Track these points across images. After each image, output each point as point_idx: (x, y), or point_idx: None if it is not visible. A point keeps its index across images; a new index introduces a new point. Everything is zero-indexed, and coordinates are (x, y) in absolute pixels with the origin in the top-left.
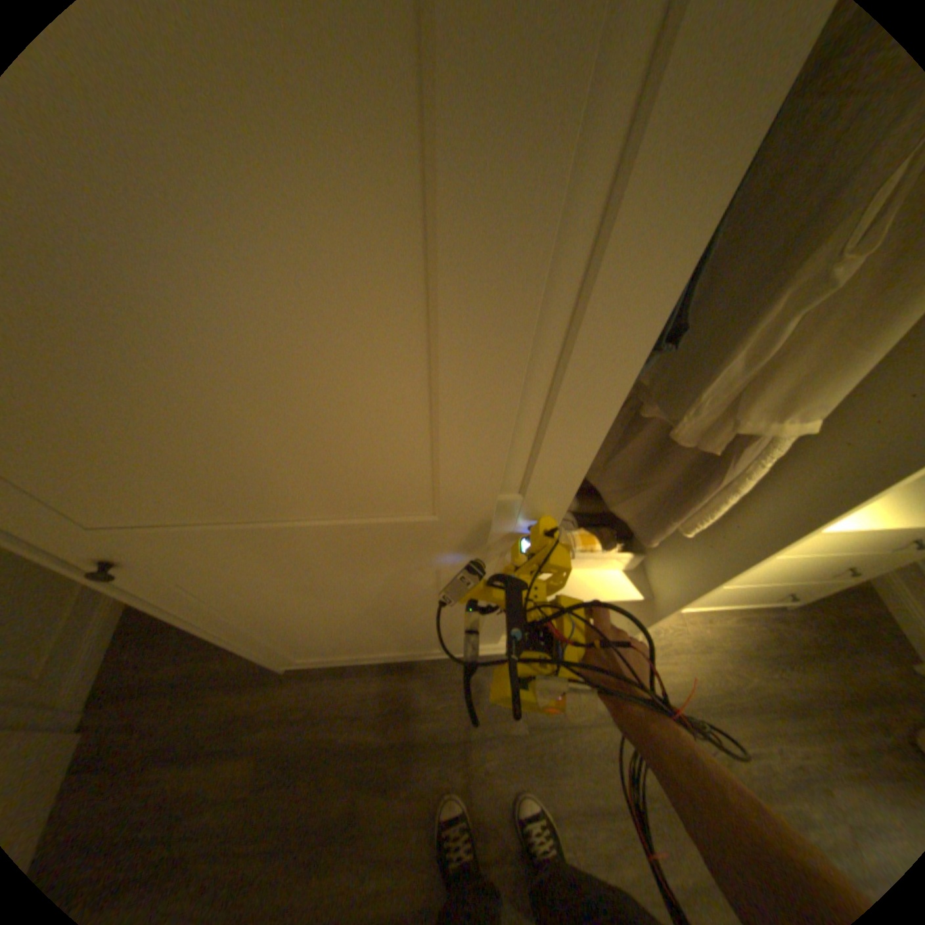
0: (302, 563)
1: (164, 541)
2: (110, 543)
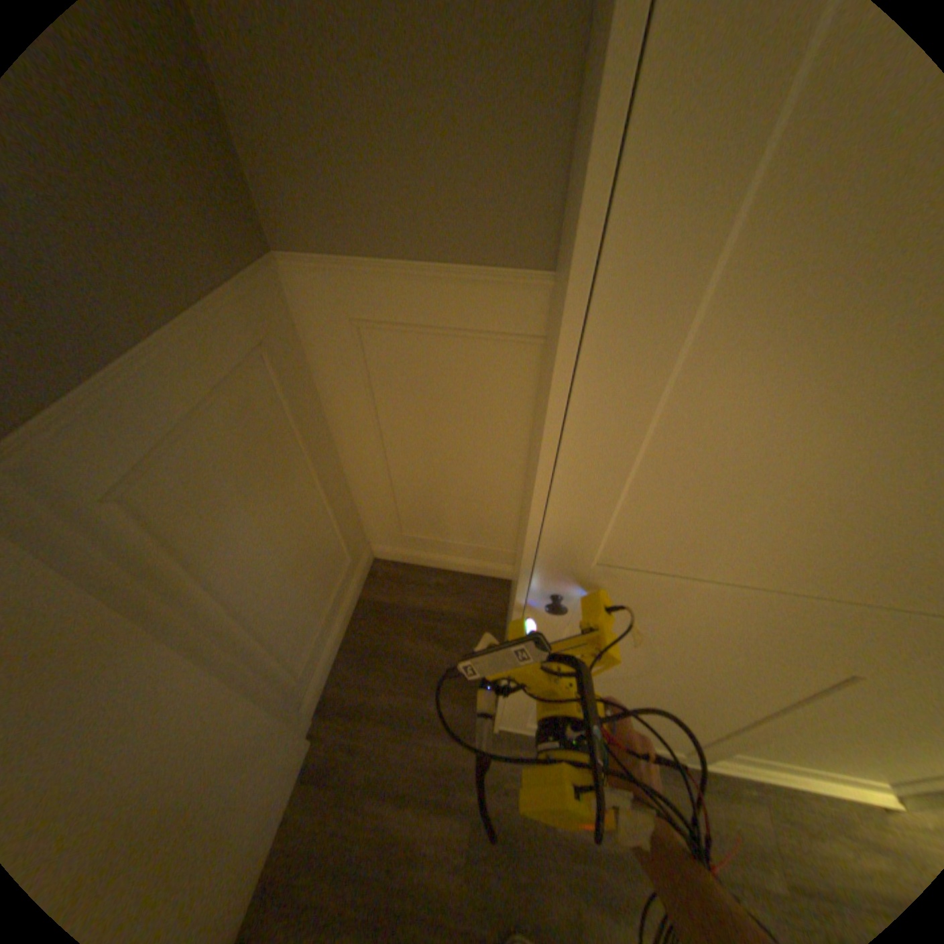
0: (734, 637)
1: (648, 588)
2: (597, 580)
